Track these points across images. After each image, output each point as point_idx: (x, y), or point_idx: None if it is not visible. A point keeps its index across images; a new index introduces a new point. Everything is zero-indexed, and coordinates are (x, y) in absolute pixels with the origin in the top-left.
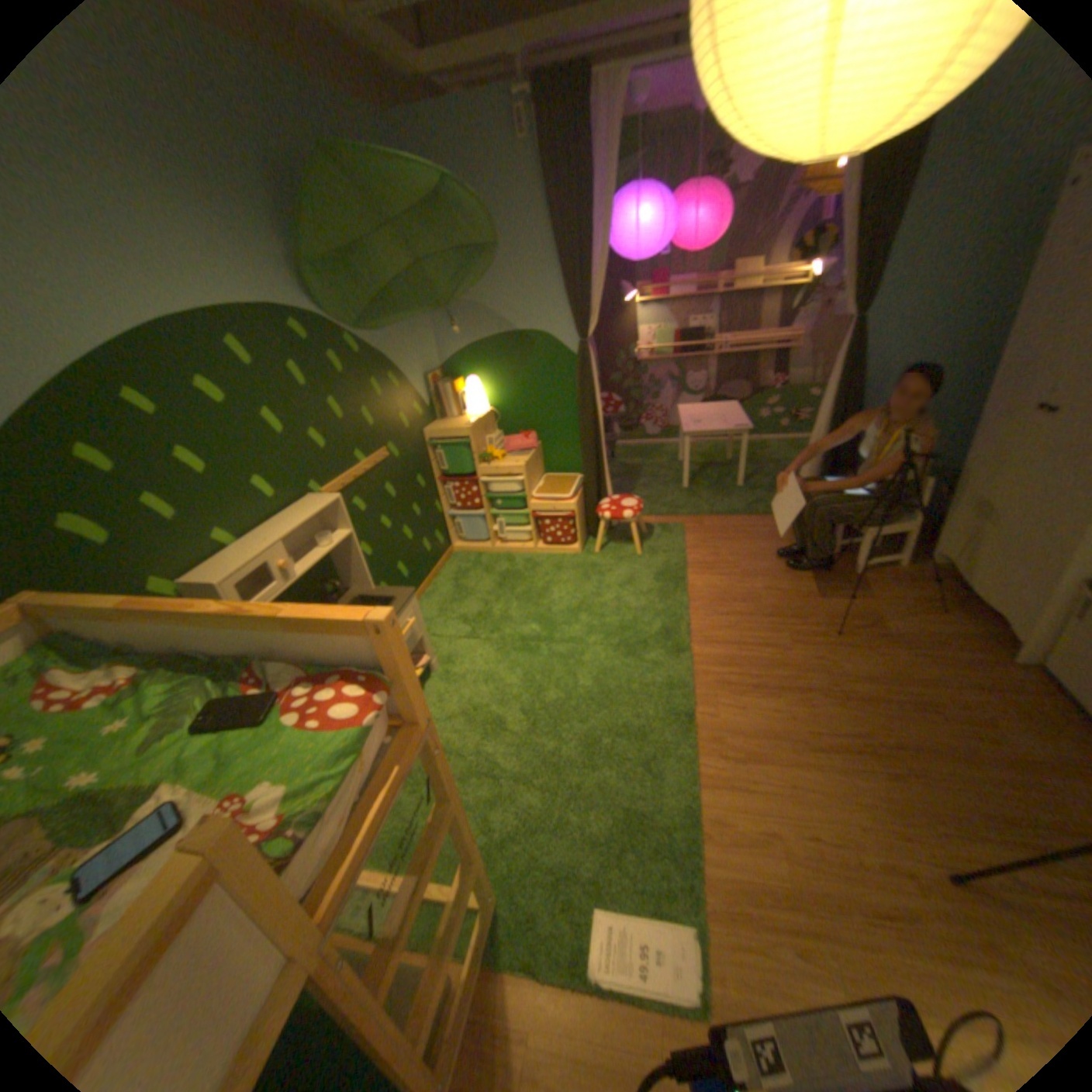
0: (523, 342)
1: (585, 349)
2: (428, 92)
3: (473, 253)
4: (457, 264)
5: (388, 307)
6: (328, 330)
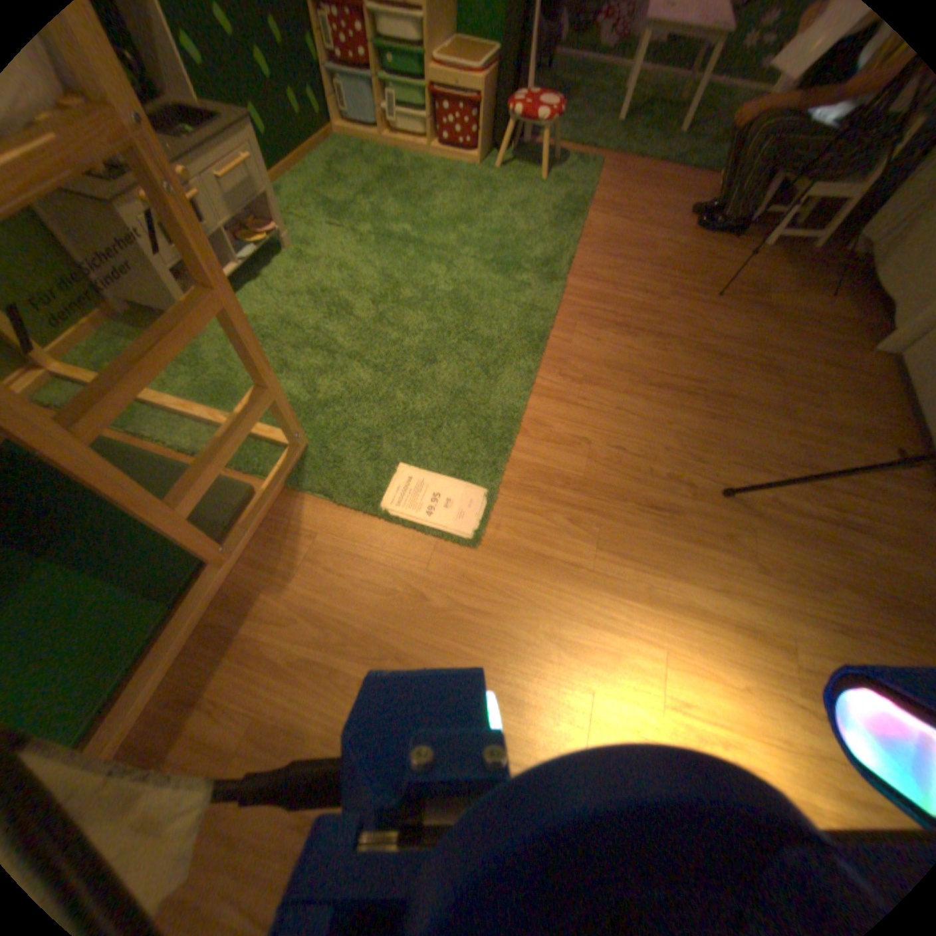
0: None
1: None
2: None
3: None
4: None
5: None
6: None
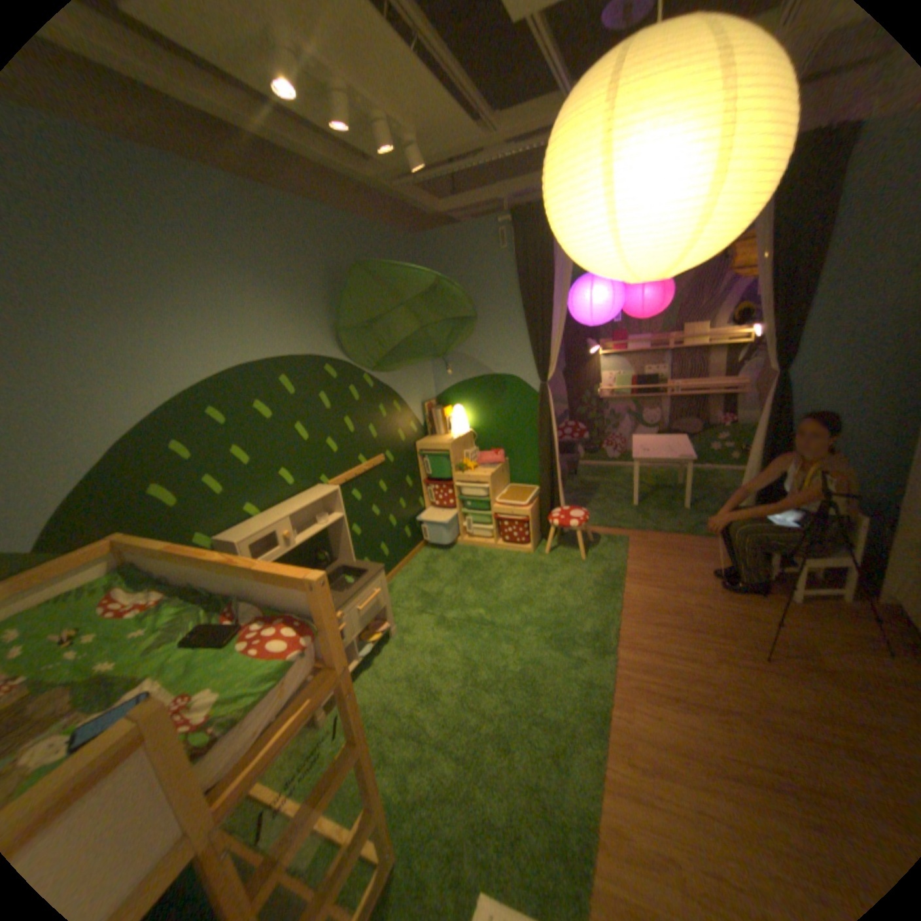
0: (498, 382)
1: (545, 389)
2: (446, 221)
3: (461, 322)
4: (451, 329)
5: (399, 356)
6: (352, 371)
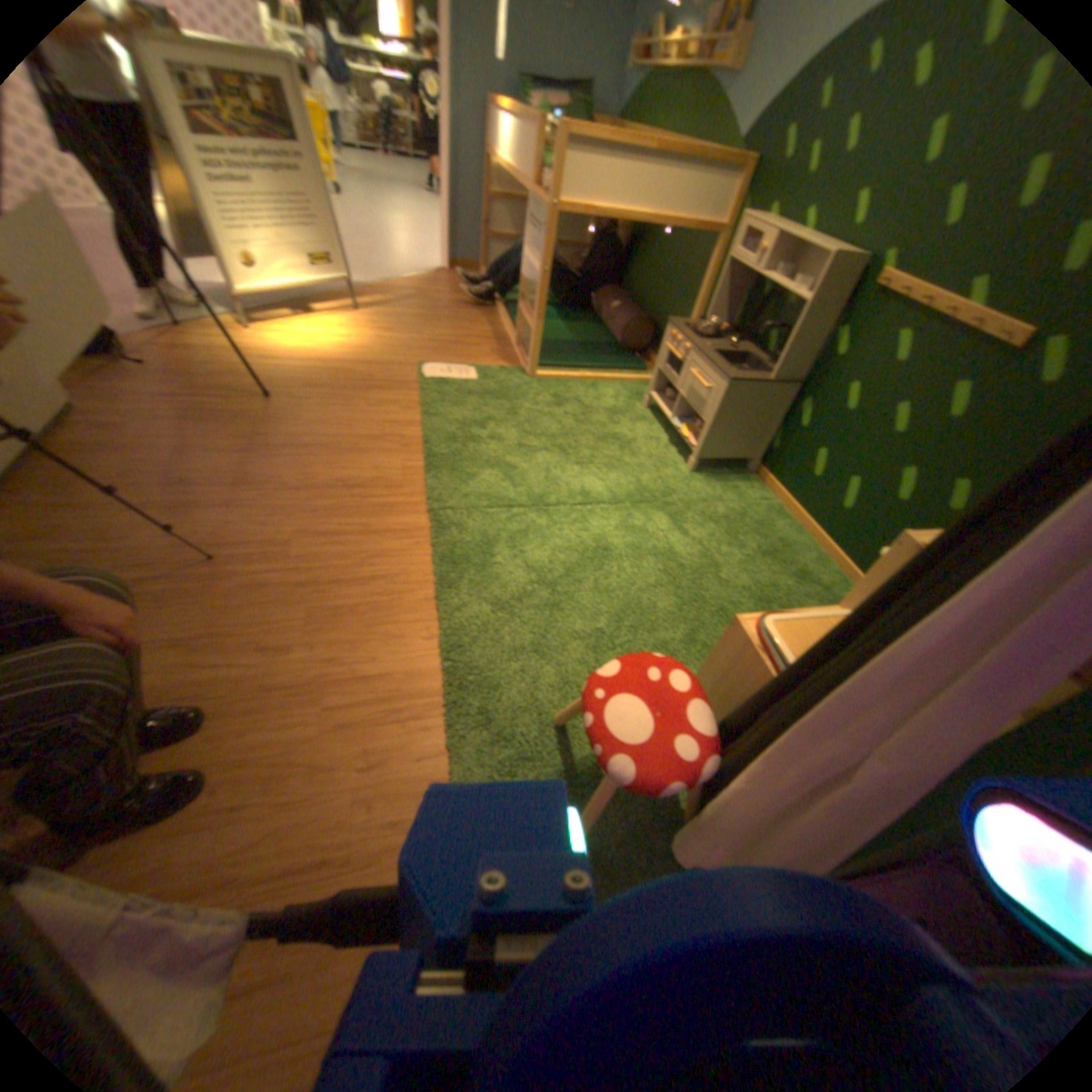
0: None
1: None
2: None
3: None
4: None
5: None
6: None
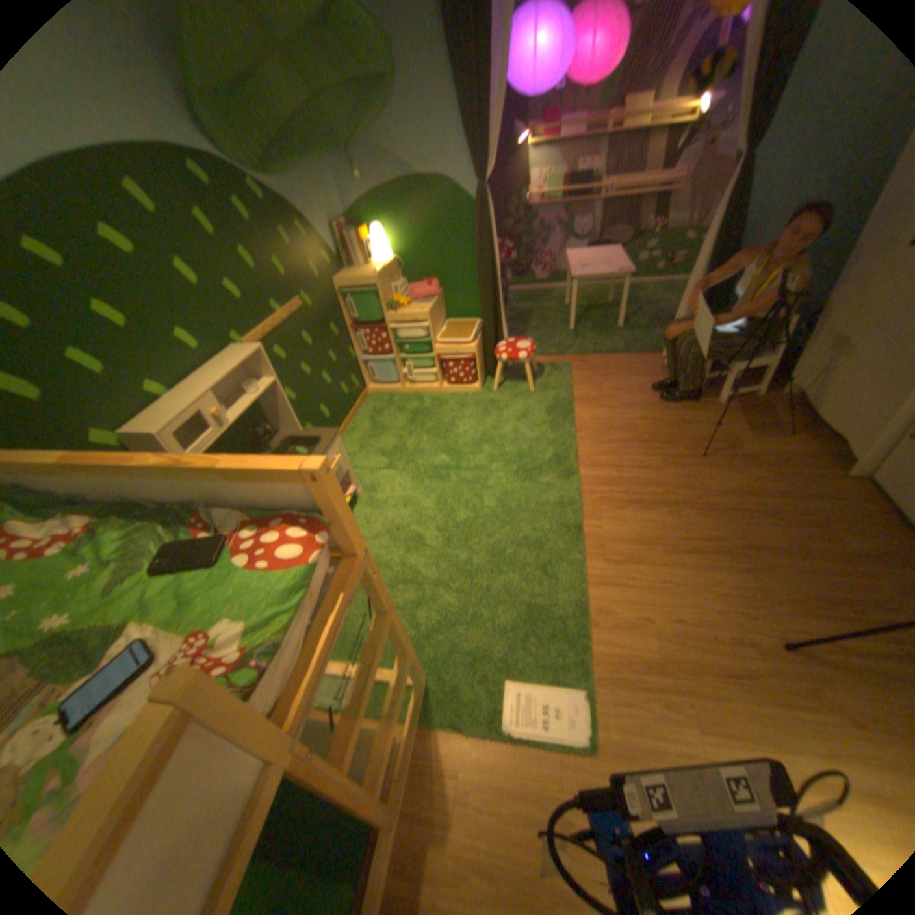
0: (424, 186)
1: (484, 192)
2: None
3: (371, 83)
4: (355, 97)
5: (288, 147)
6: (230, 171)
